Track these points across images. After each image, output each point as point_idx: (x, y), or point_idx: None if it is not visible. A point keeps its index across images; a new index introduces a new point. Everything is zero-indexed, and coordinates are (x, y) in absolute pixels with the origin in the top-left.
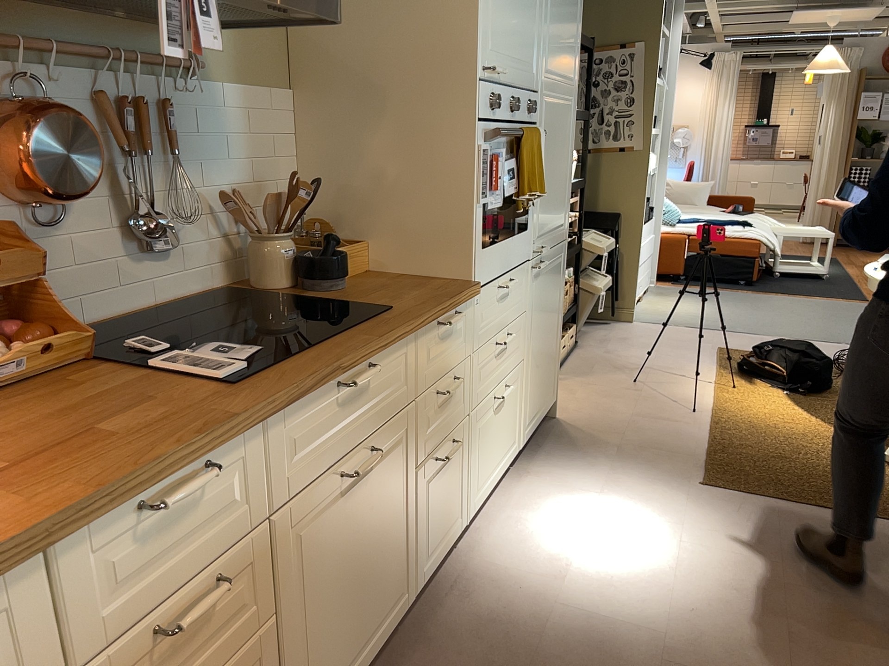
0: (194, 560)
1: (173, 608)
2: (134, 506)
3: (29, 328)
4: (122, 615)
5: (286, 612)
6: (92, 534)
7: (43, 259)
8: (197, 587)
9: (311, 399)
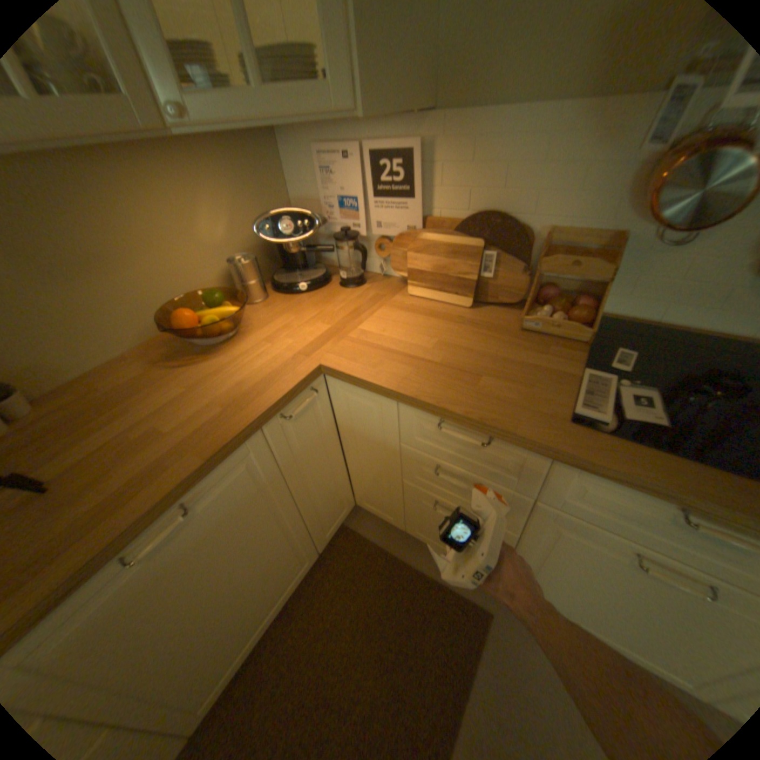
0: (474, 467)
1: (455, 470)
2: (442, 419)
3: (581, 308)
4: (429, 448)
5: (534, 547)
6: (421, 411)
7: (619, 269)
8: (473, 478)
9: (635, 489)
